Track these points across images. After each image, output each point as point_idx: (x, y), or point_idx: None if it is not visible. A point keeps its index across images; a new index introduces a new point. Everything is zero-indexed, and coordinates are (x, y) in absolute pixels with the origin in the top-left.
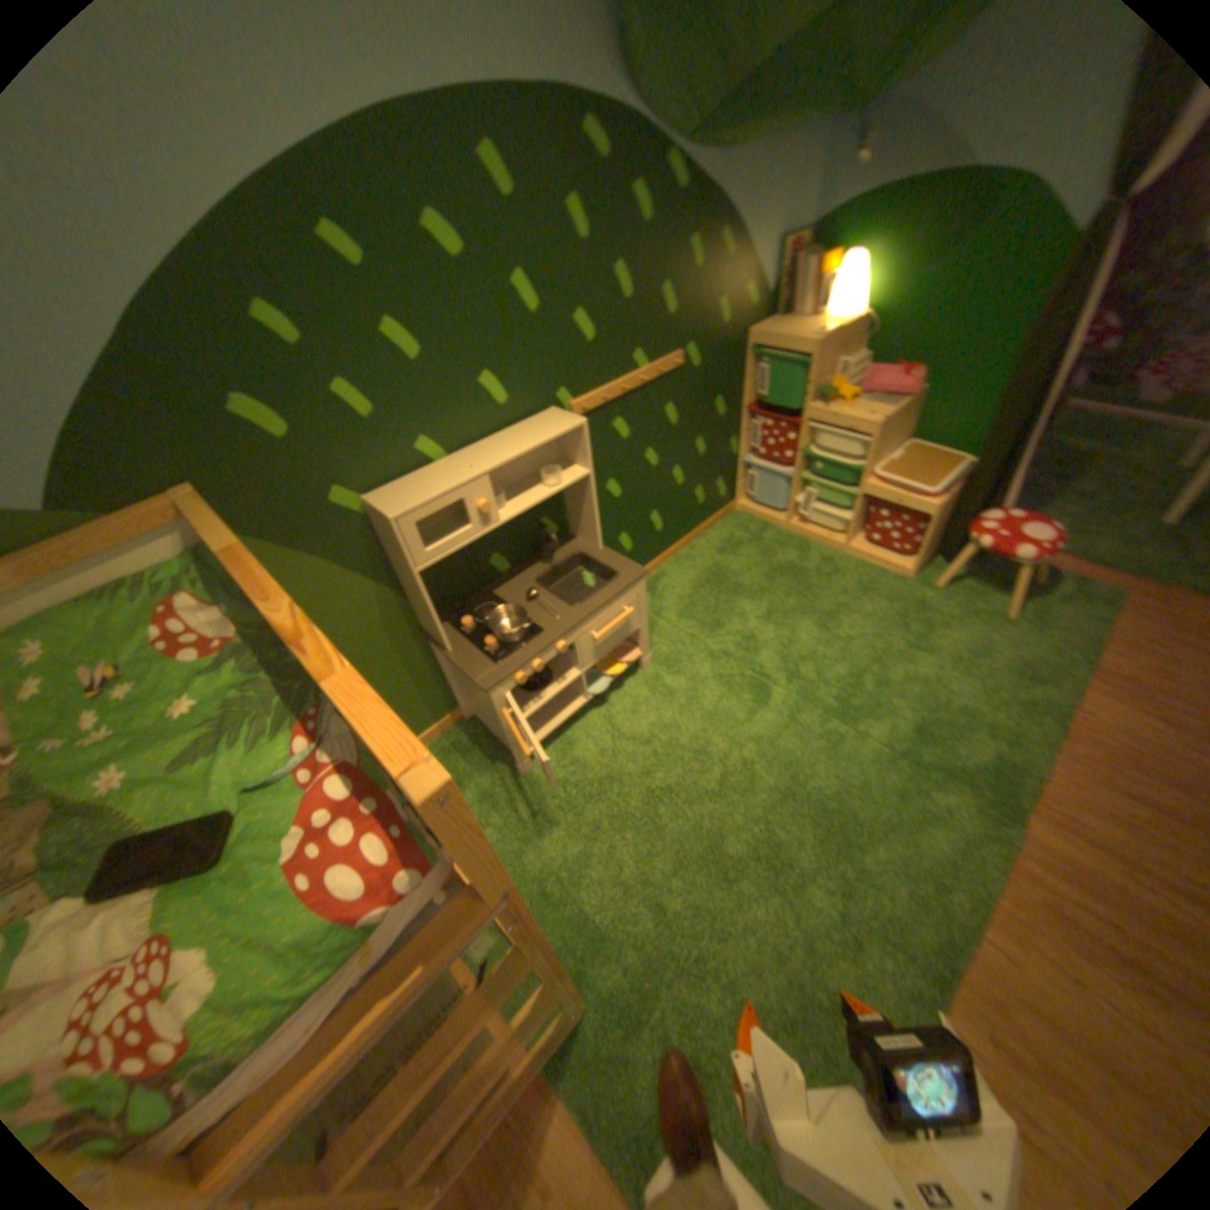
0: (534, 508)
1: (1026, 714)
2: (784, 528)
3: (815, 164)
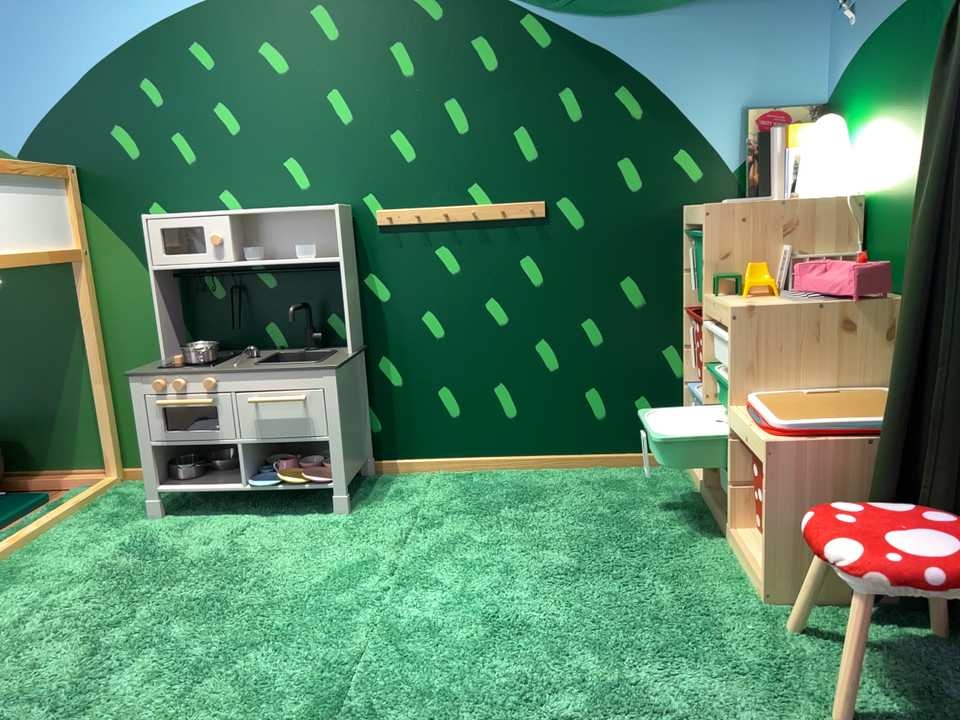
0: (323, 297)
1: None
2: (704, 497)
3: (813, 34)
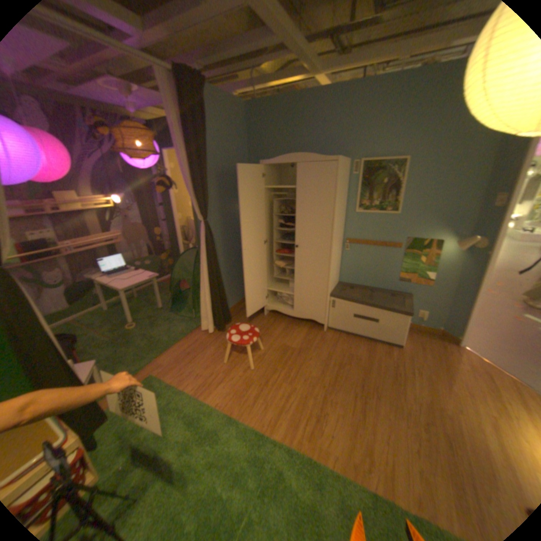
0: None
1: (217, 428)
2: None
3: None
